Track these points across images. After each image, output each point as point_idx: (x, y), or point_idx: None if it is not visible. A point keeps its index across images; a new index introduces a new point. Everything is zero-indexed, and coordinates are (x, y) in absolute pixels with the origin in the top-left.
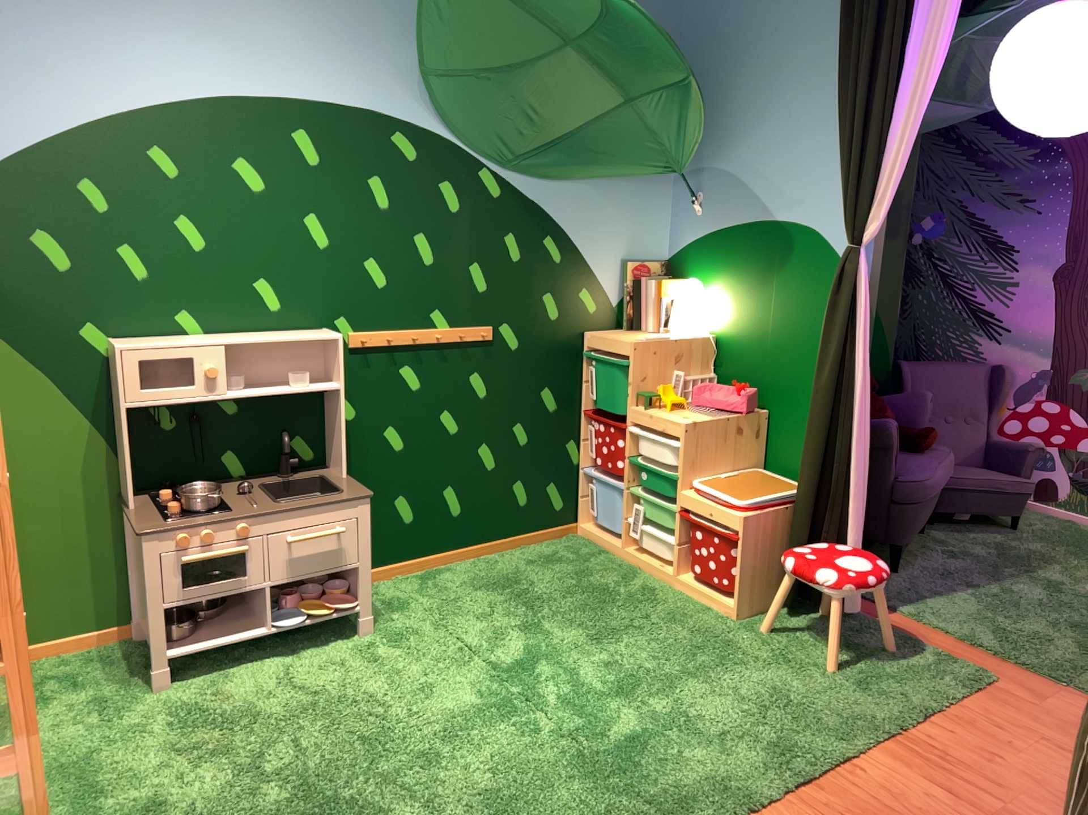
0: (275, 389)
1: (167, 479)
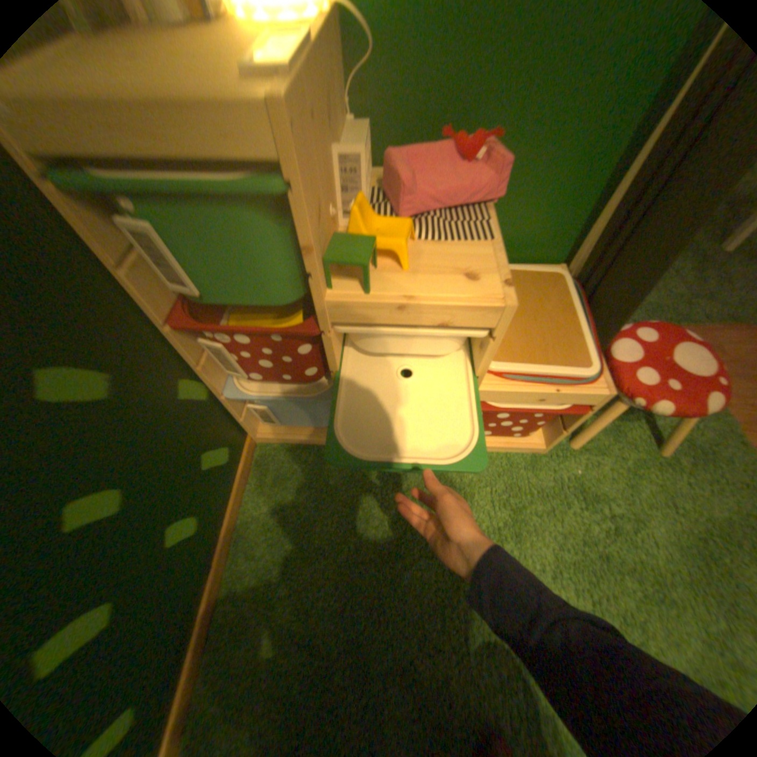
0: None
1: None
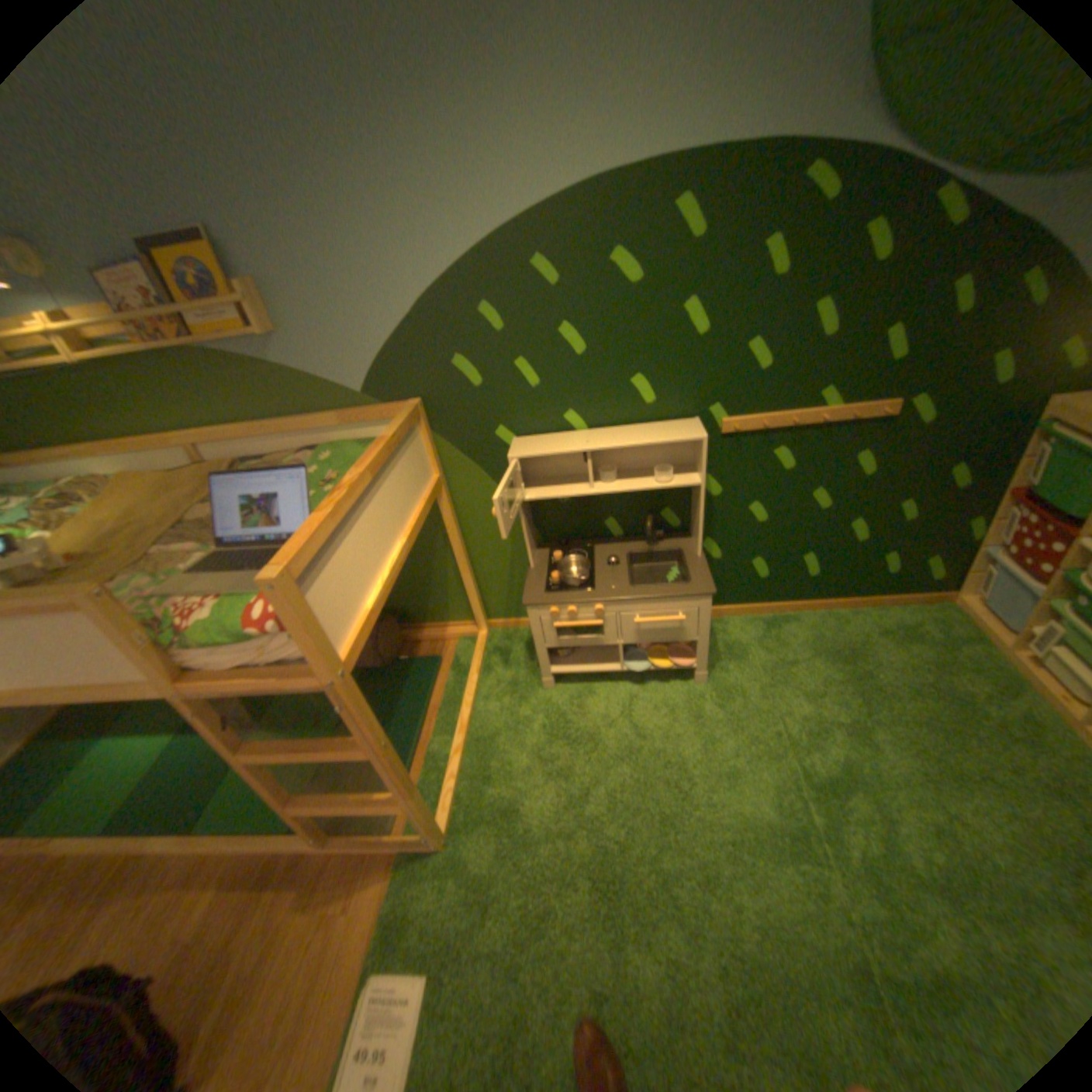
0: (641, 482)
1: (564, 537)
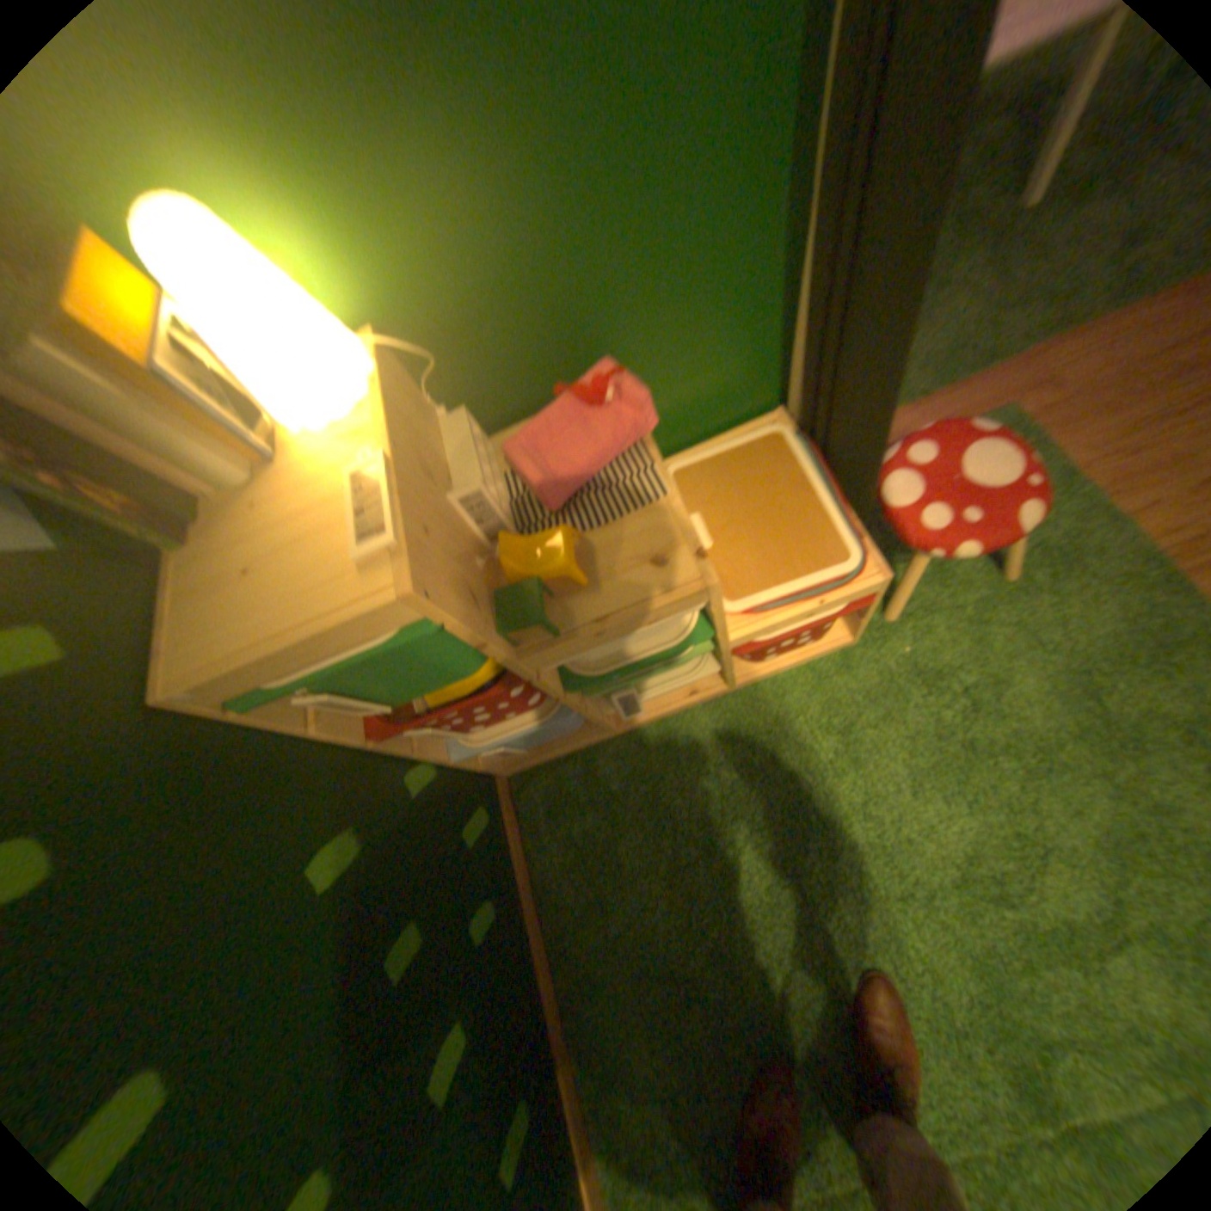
0: None
1: None
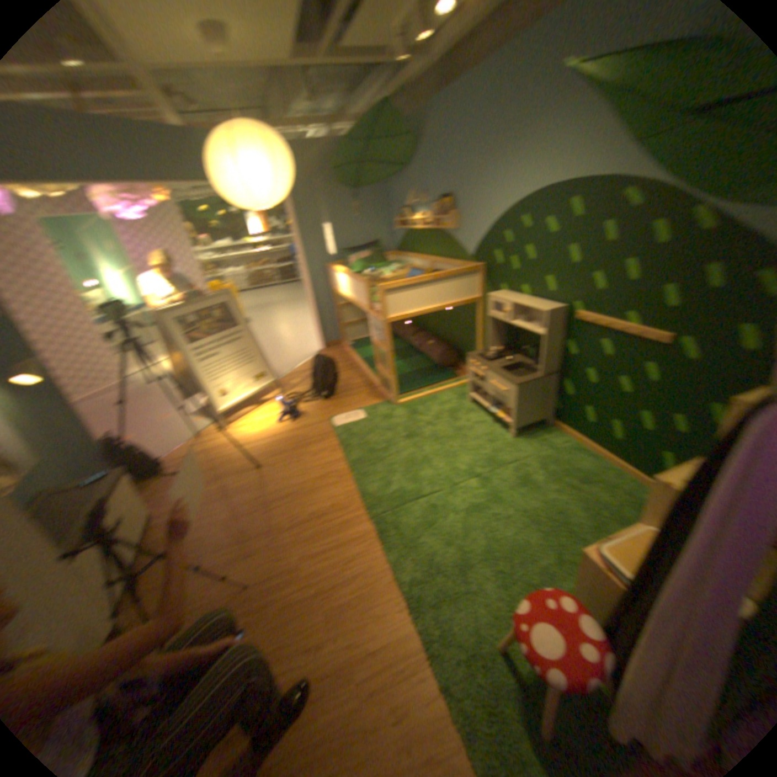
0: (530, 326)
1: (514, 346)
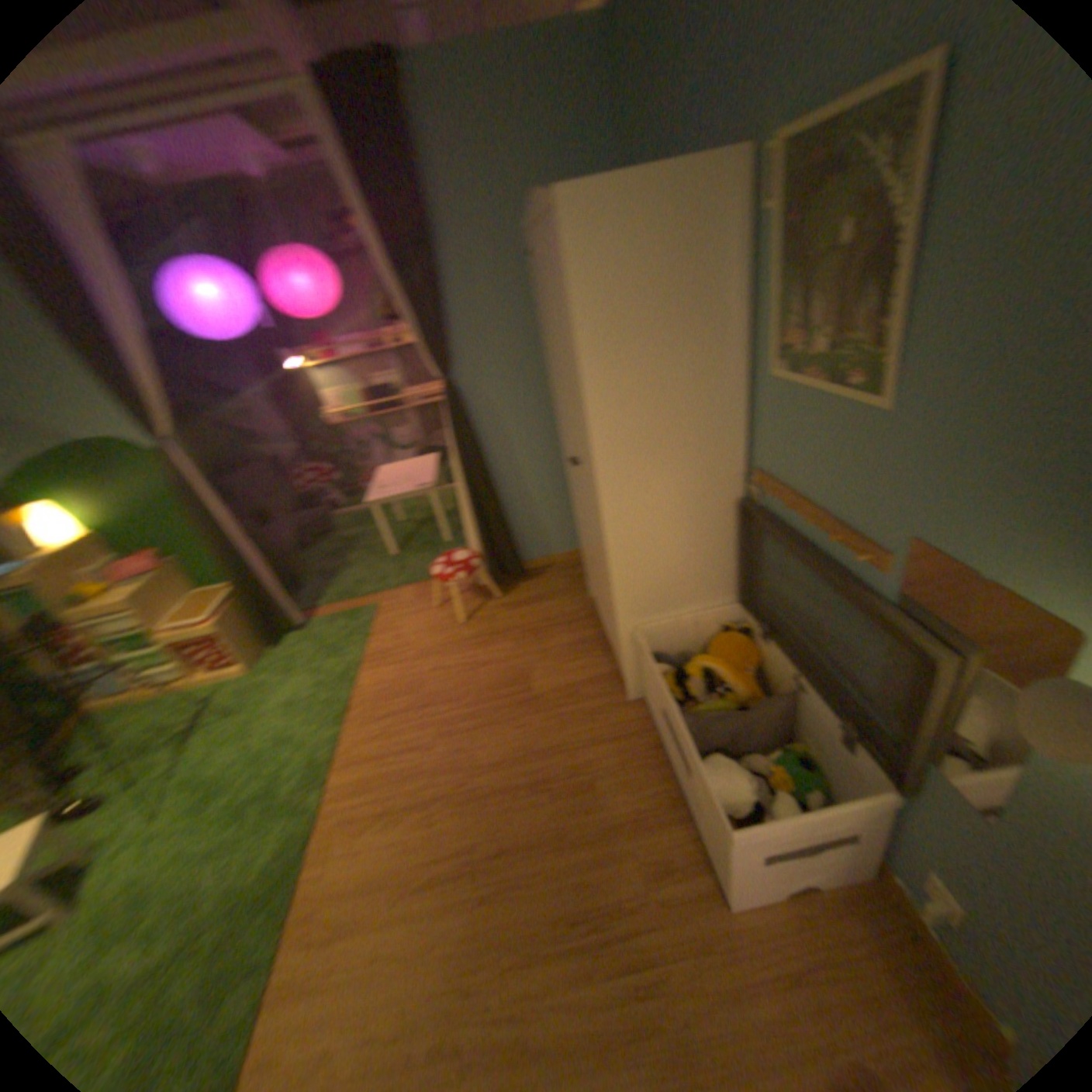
0: None
1: None
